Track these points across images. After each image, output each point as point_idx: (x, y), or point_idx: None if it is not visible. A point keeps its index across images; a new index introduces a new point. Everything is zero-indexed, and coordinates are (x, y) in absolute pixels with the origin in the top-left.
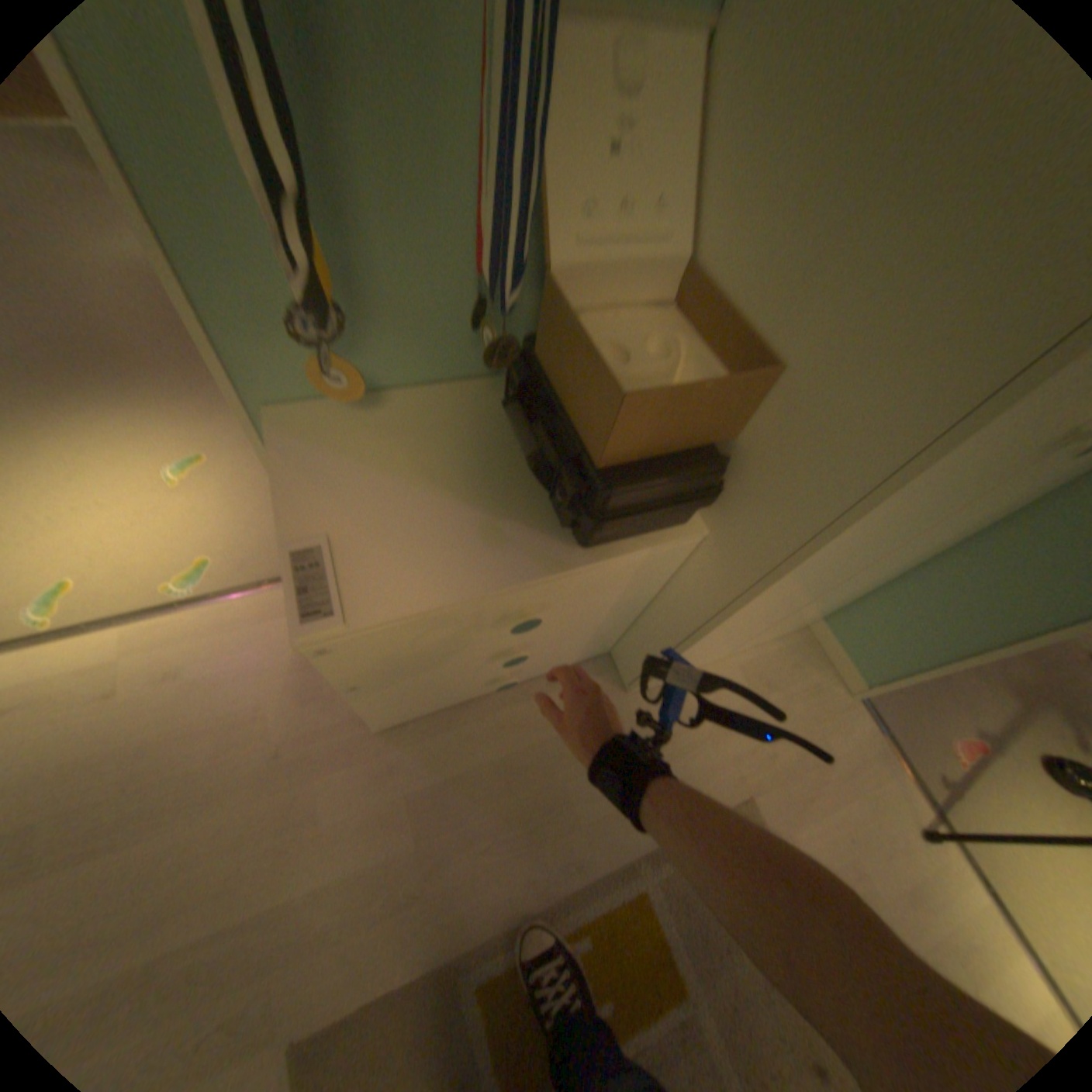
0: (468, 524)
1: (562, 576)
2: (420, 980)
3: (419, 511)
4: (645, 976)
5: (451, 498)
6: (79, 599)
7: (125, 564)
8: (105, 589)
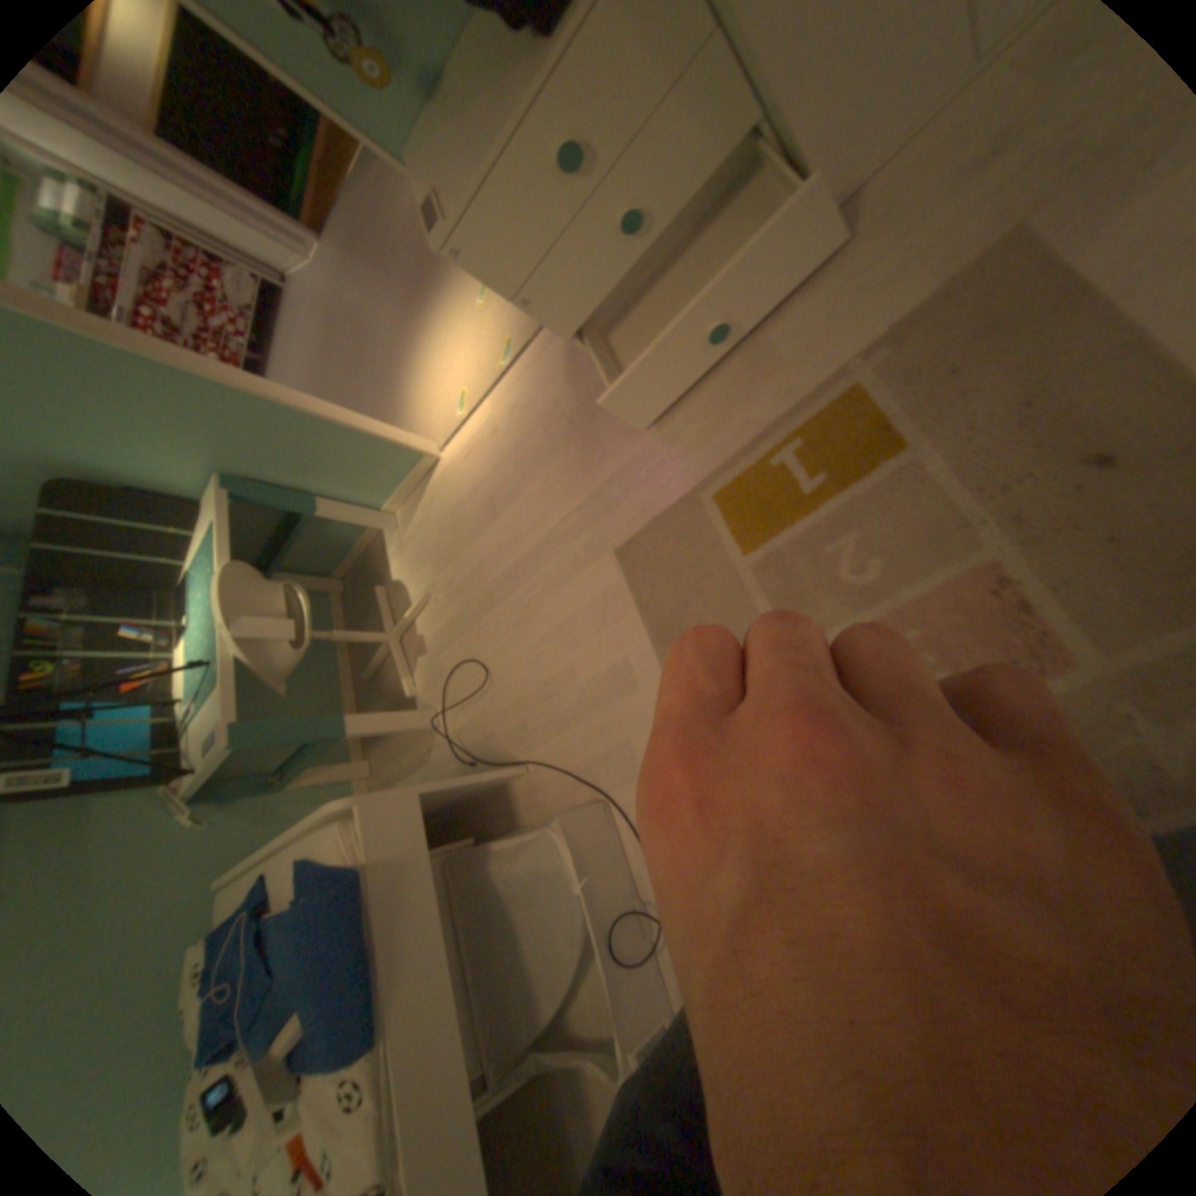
0: (490, 104)
1: (555, 82)
2: (677, 501)
3: (468, 125)
4: (858, 445)
5: (482, 97)
6: (473, 392)
7: (482, 363)
8: (480, 382)
